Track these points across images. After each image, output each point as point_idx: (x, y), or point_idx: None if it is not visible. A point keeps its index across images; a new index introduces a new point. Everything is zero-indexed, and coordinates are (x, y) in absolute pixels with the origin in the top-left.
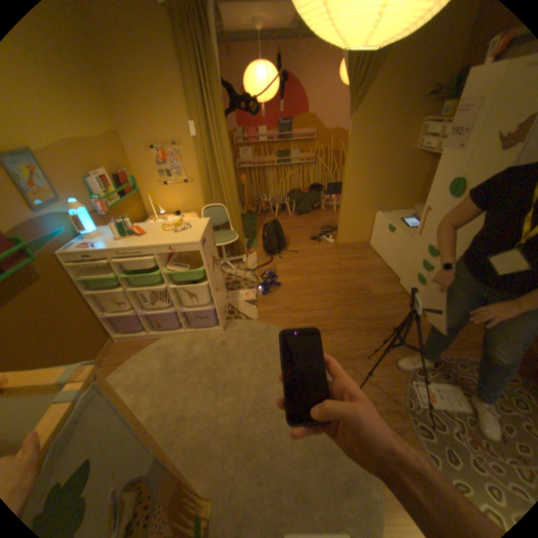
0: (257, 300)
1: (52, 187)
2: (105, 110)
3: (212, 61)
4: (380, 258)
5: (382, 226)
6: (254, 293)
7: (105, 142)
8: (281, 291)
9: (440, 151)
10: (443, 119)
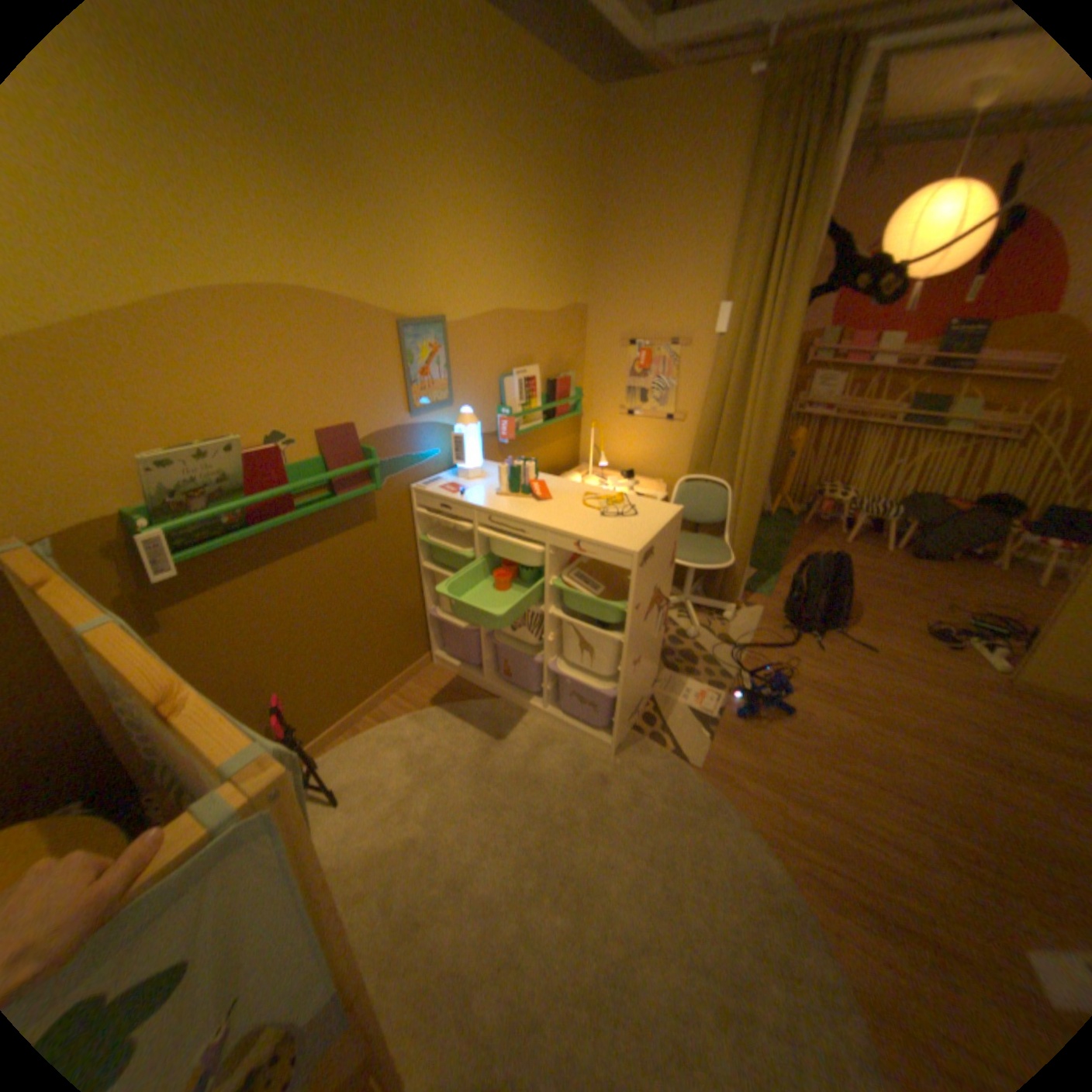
0: (719, 721)
1: (448, 383)
2: (580, 270)
3: (824, 180)
4: None
5: None
6: (718, 702)
7: (559, 322)
8: (790, 732)
9: None
10: None
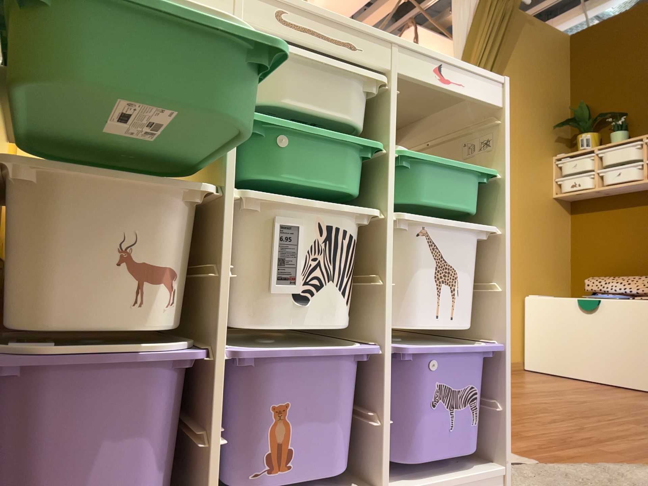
0: None
1: None
2: None
3: None
4: (570, 377)
5: (553, 310)
6: None
7: None
8: None
9: (579, 203)
10: (575, 159)
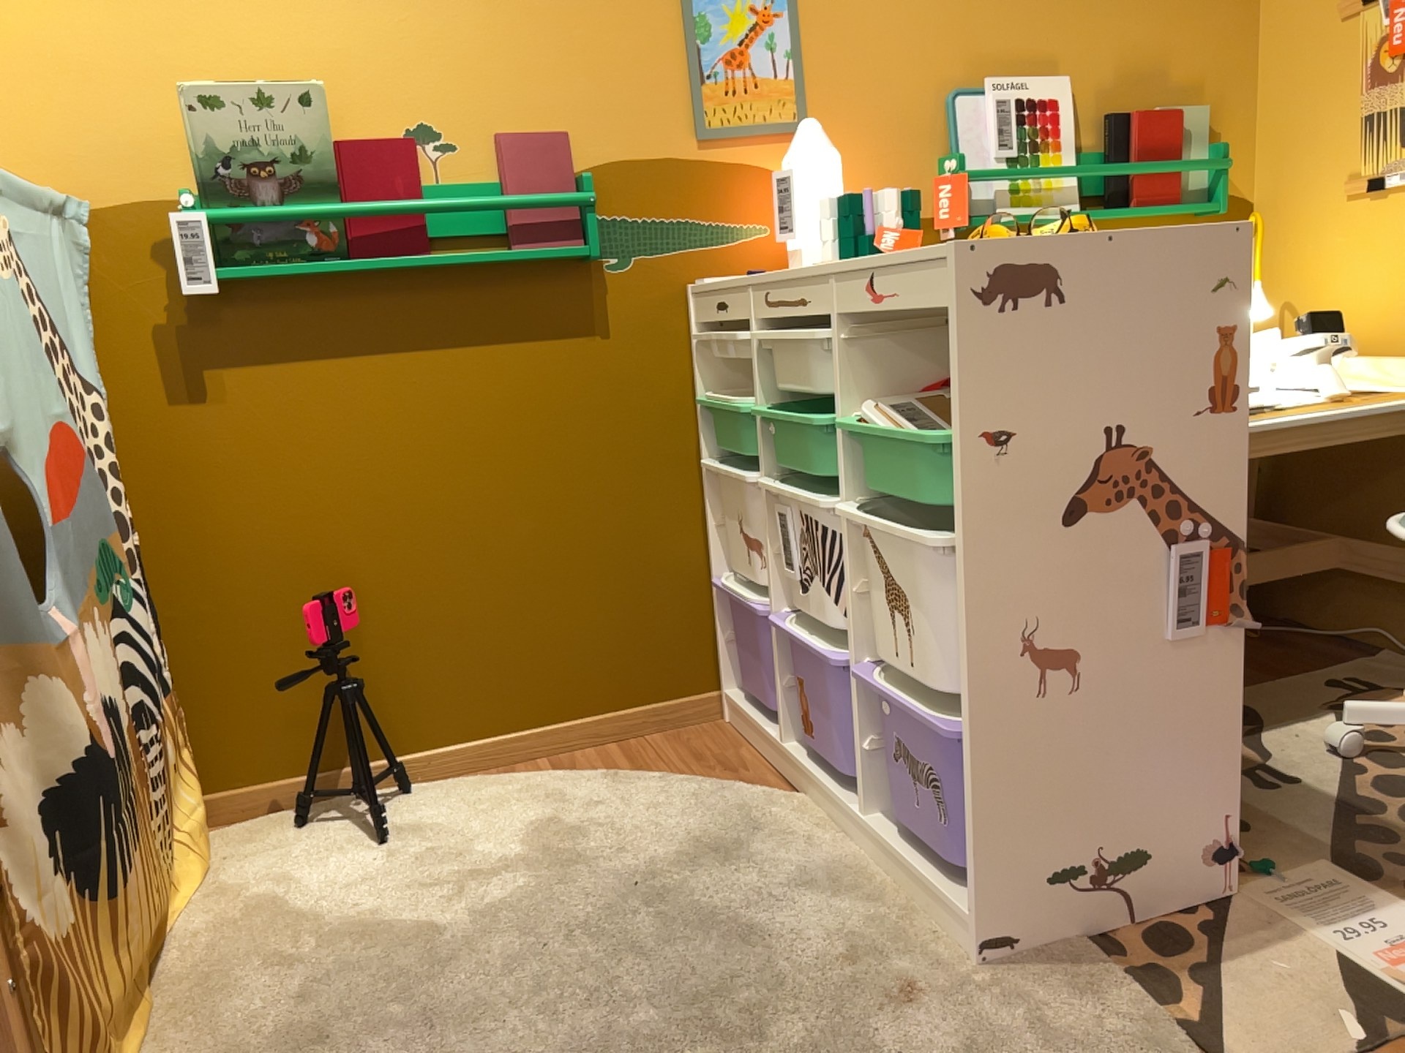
0: None
1: (798, 87)
2: None
3: None
4: None
5: None
6: None
7: None
8: None
9: None
10: None
